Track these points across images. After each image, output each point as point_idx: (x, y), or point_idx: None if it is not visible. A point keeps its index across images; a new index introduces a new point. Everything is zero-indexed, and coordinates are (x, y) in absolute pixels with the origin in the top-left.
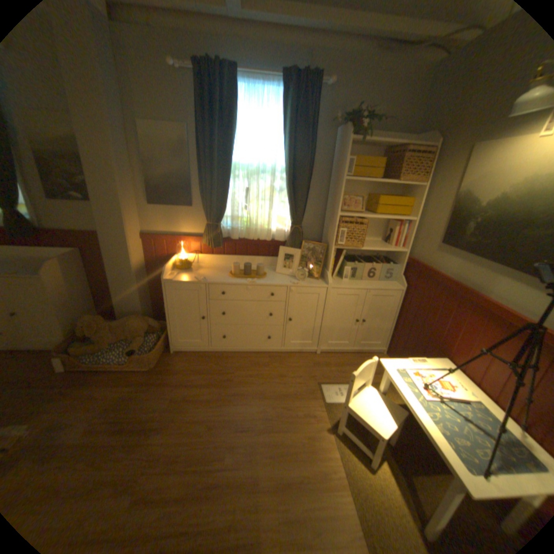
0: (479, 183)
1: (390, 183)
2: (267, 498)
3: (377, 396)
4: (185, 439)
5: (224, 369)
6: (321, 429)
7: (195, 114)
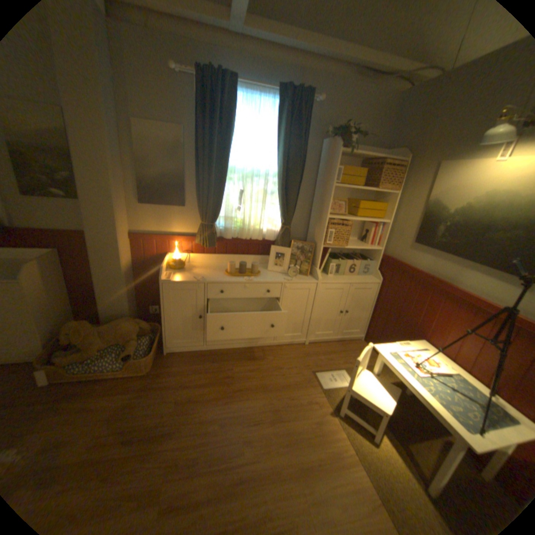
0: (447, 194)
1: (366, 190)
2: (292, 484)
3: (373, 378)
4: (200, 440)
5: (222, 366)
6: (324, 414)
7: (195, 118)
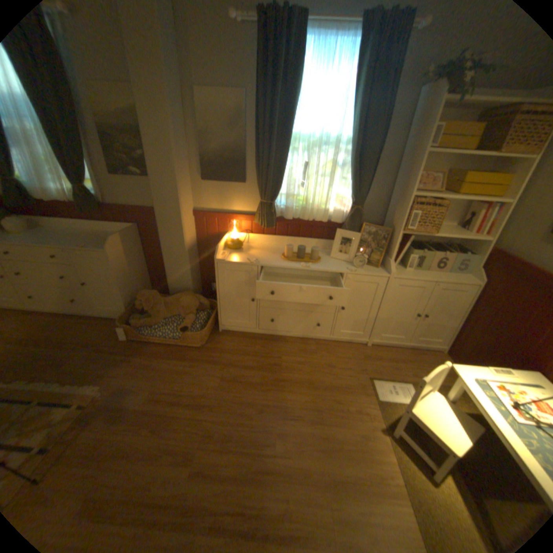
0: None
1: (480, 156)
2: (320, 493)
3: (445, 404)
4: (237, 419)
5: (272, 352)
6: (374, 429)
7: (256, 77)
